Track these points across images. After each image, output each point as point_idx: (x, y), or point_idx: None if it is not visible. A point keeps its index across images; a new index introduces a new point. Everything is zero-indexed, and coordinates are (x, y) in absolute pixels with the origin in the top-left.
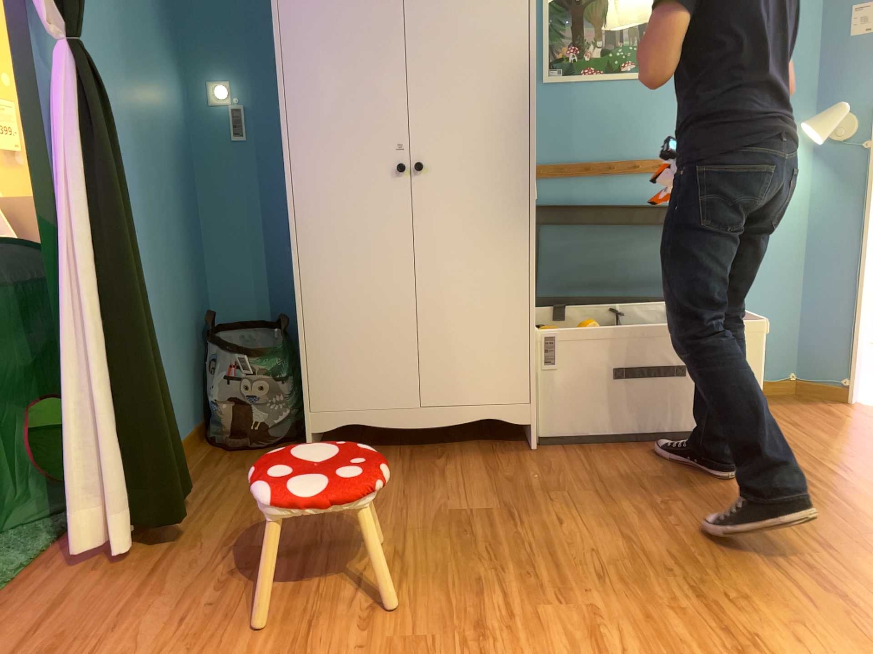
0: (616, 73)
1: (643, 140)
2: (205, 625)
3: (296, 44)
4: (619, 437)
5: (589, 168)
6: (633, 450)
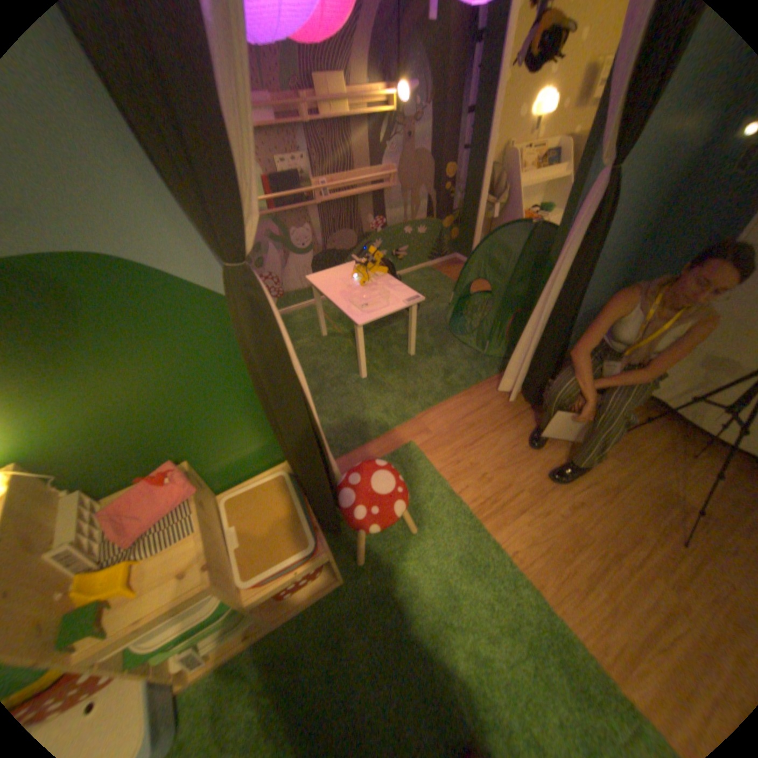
0: None
1: None
2: (522, 461)
3: None
4: None
5: None
6: None
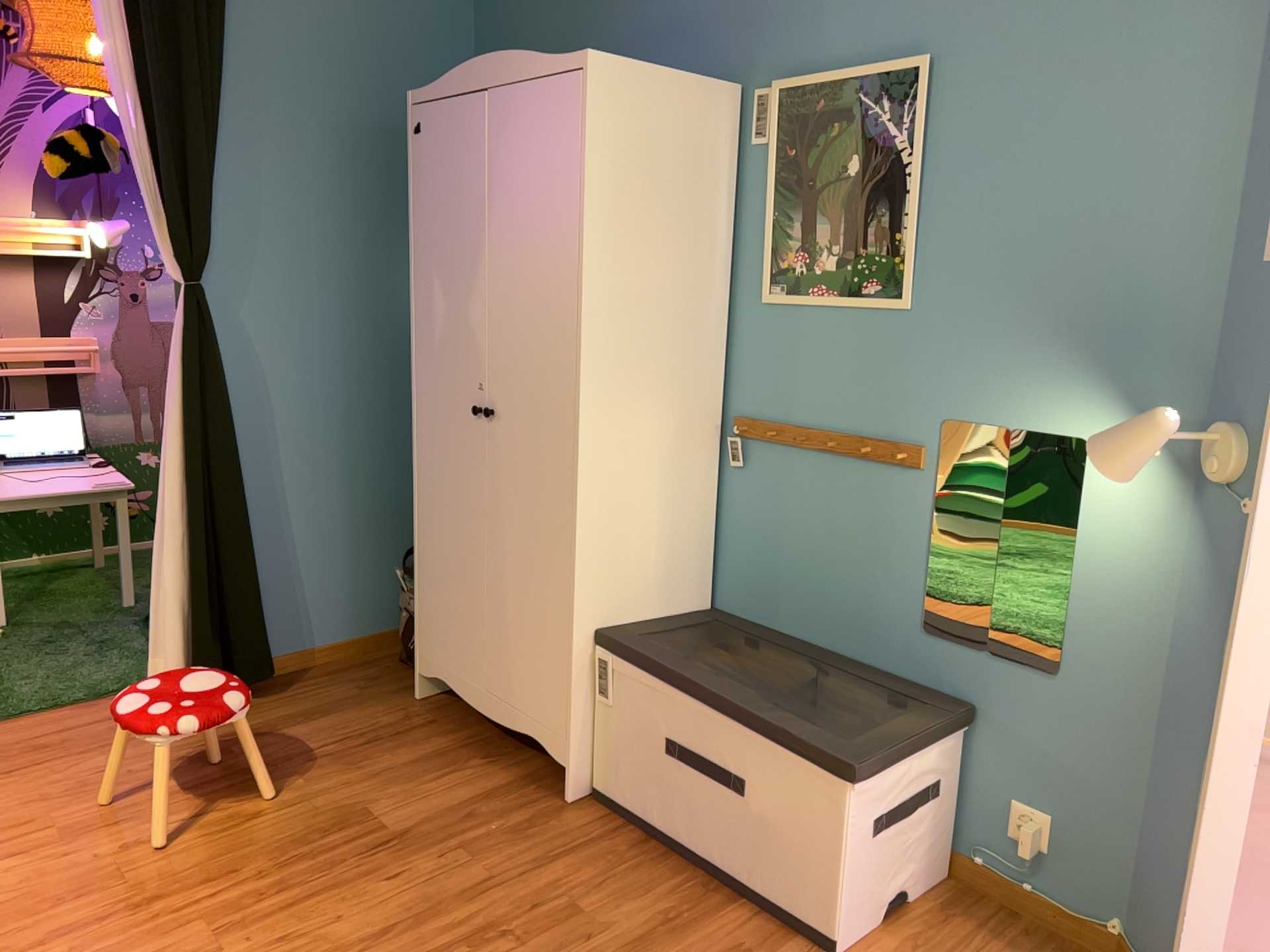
0: (854, 296)
1: (886, 406)
2: (96, 789)
3: (422, 262)
4: (668, 845)
5: (804, 437)
6: (652, 872)
